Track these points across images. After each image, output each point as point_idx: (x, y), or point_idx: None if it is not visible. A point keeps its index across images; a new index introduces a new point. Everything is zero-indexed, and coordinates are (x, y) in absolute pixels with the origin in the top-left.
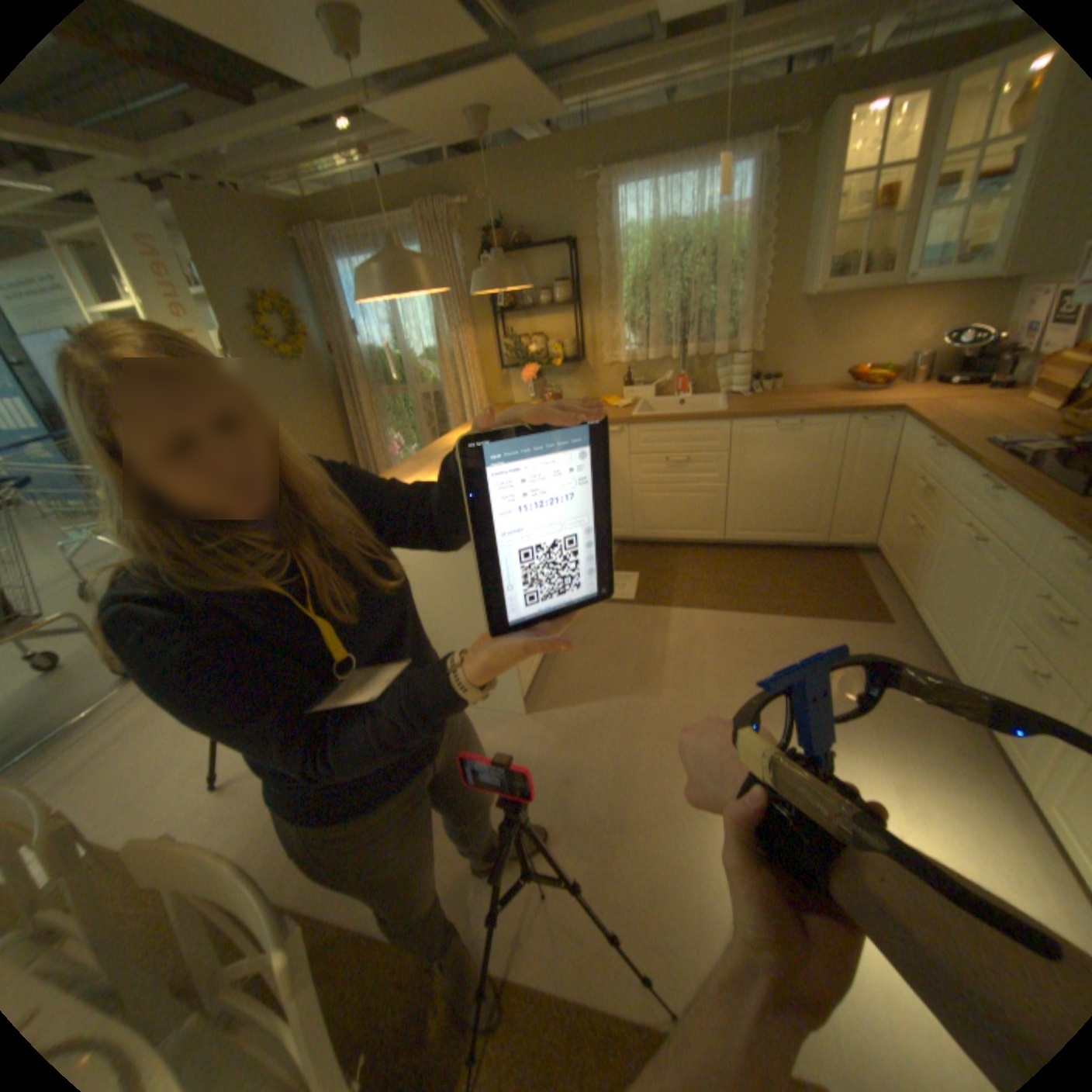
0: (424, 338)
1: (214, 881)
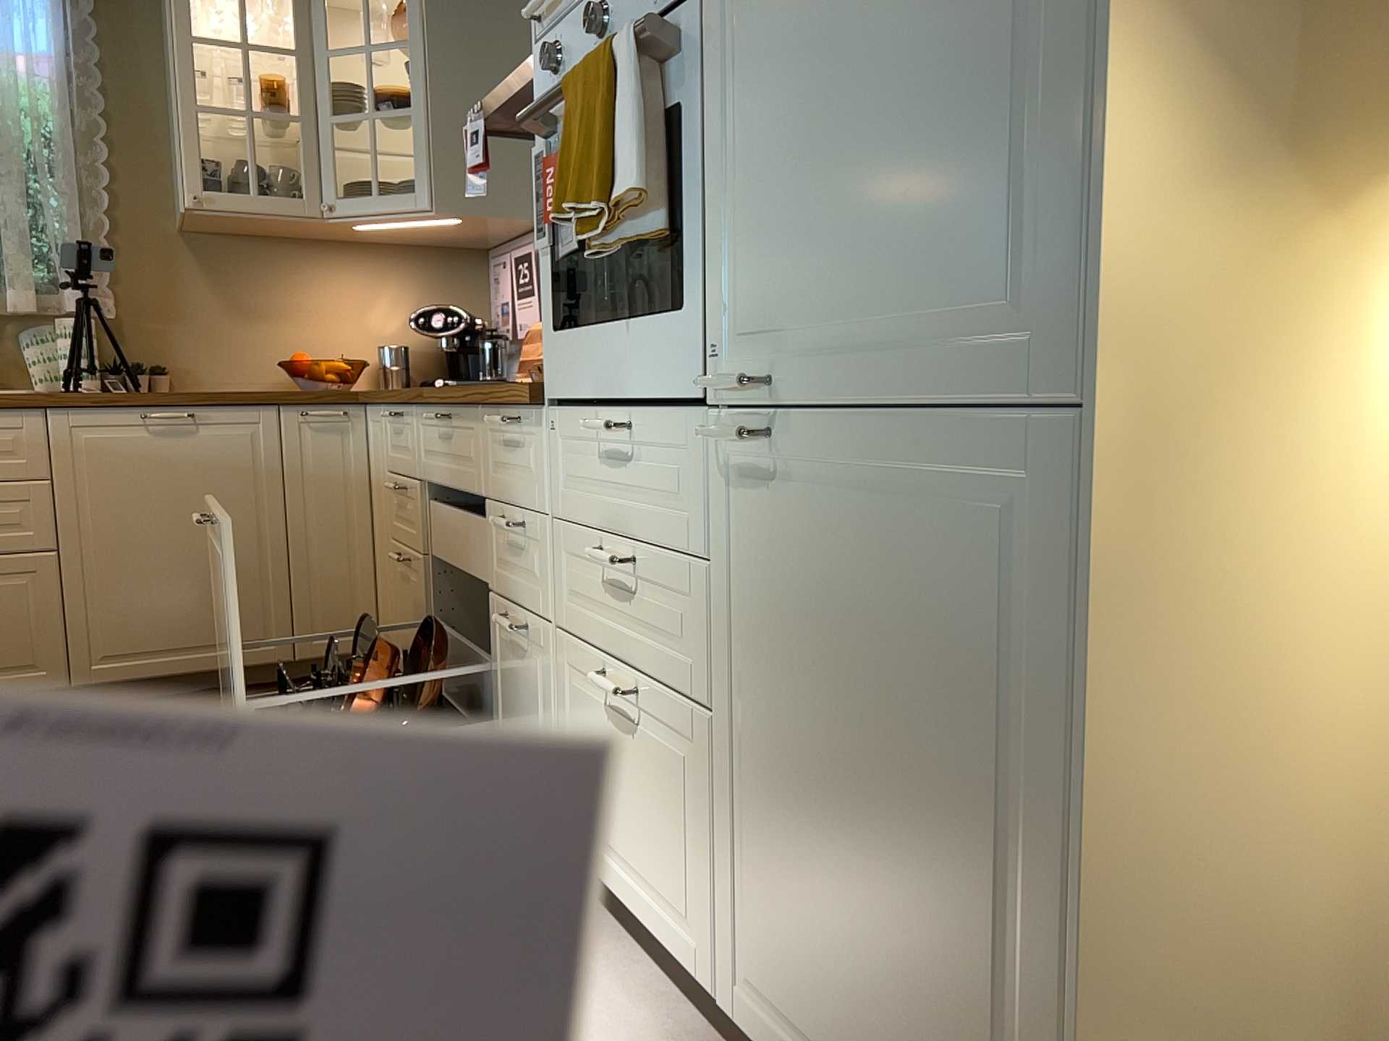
0: None
1: None
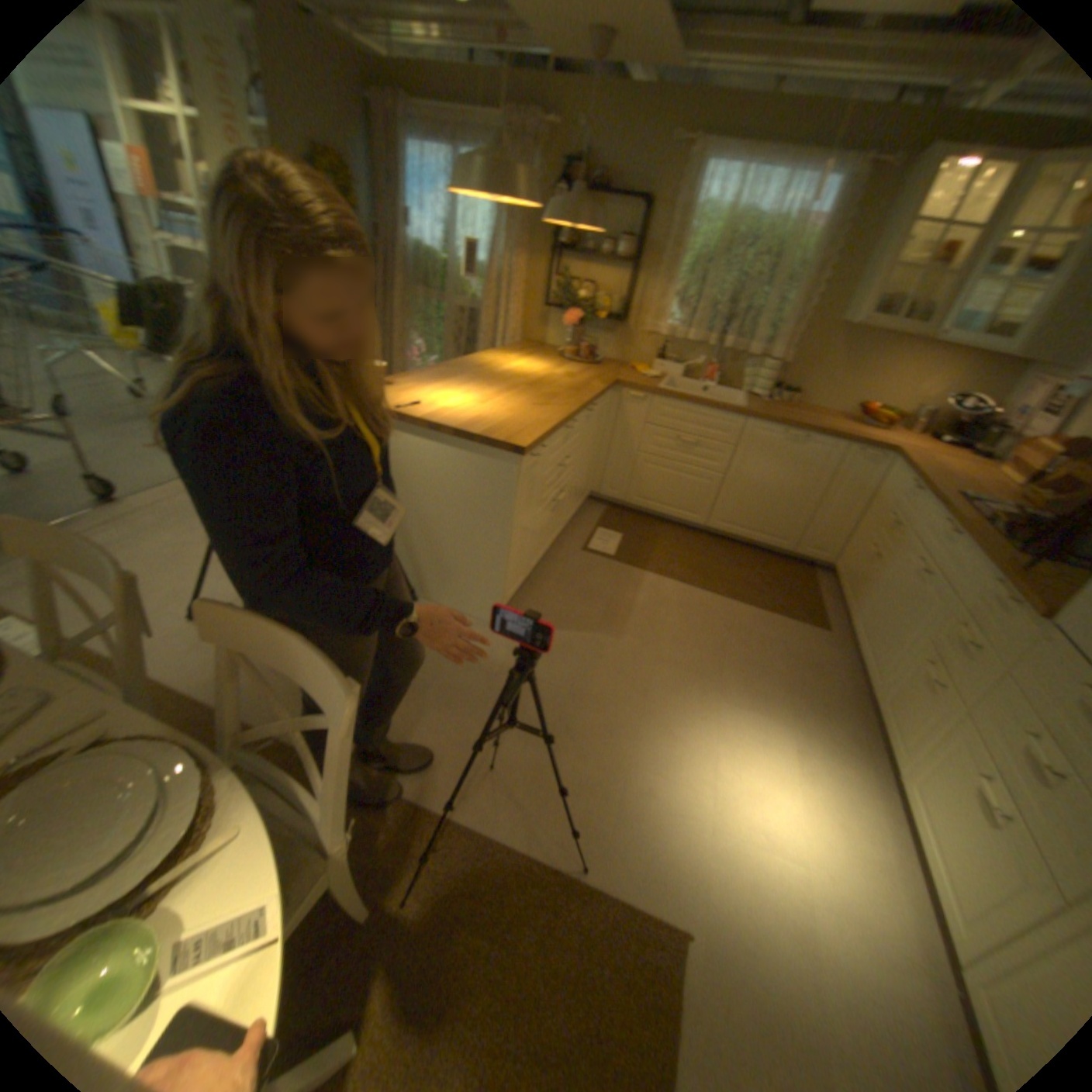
0: (478, 251)
1: (272, 648)
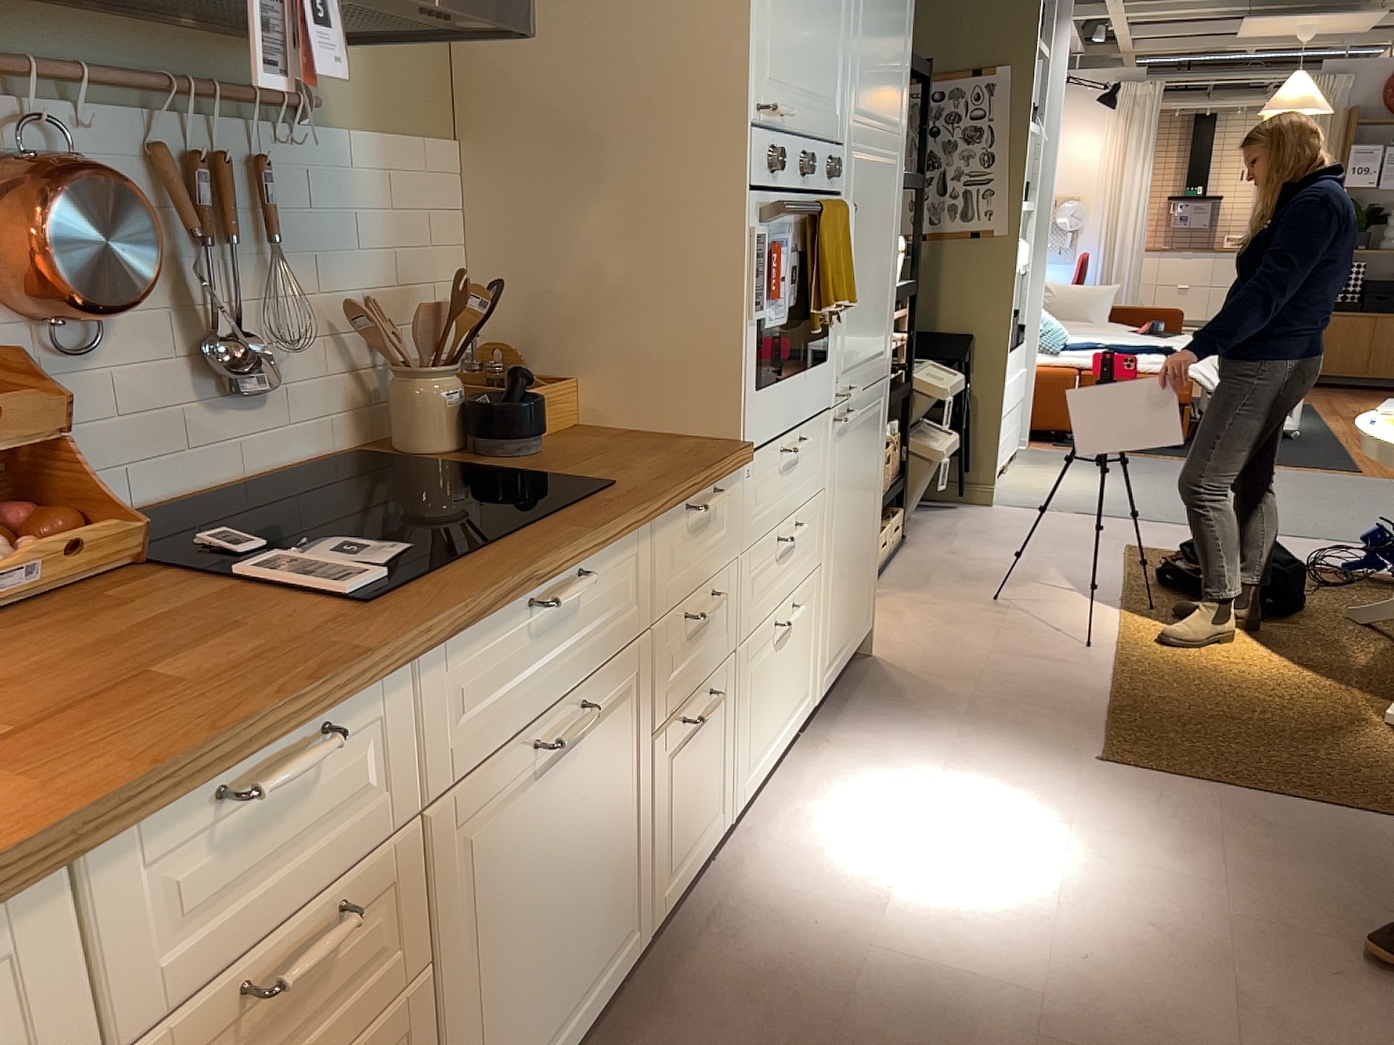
0: None
1: None
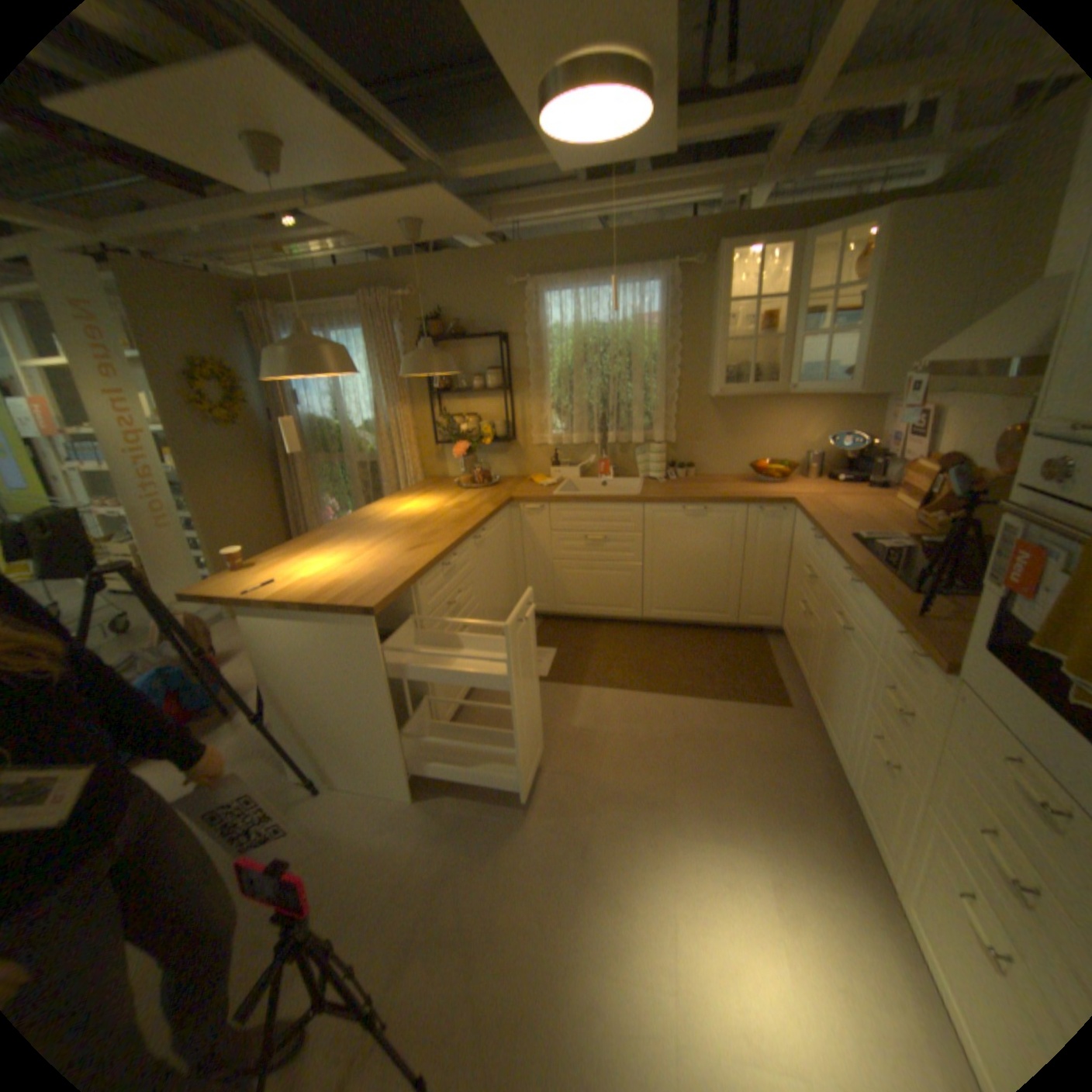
0: (363, 411)
1: None
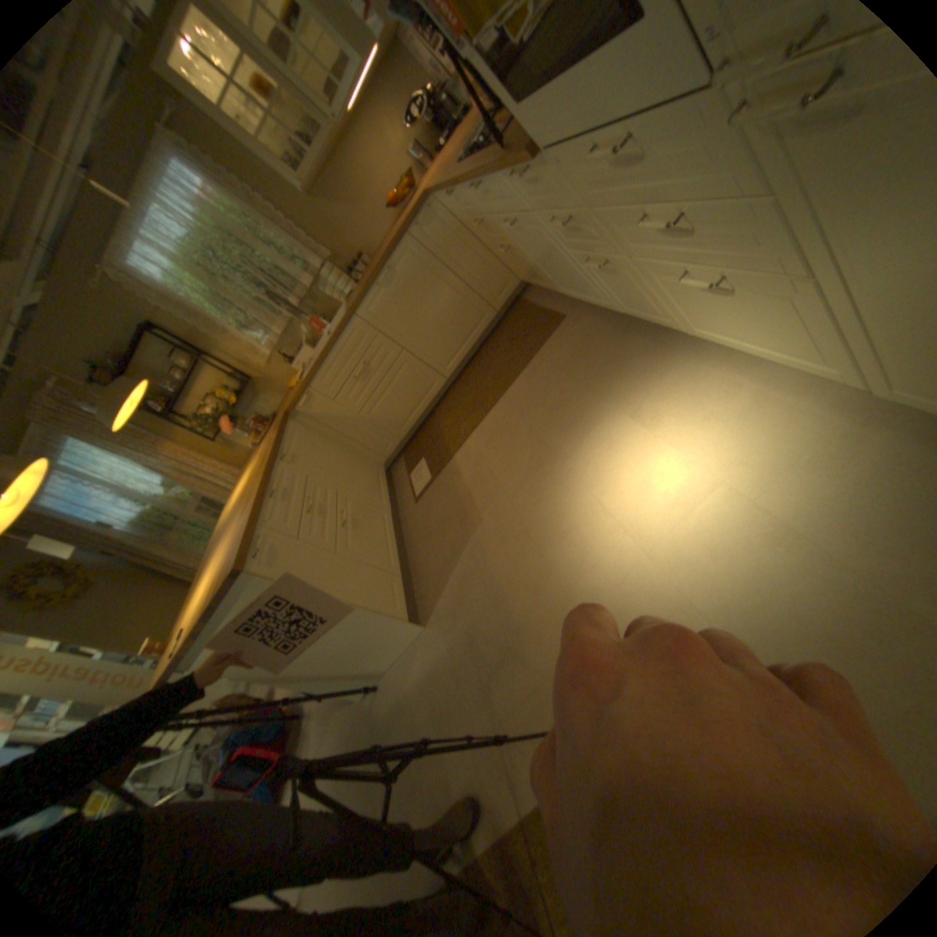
0: (152, 478)
1: None
